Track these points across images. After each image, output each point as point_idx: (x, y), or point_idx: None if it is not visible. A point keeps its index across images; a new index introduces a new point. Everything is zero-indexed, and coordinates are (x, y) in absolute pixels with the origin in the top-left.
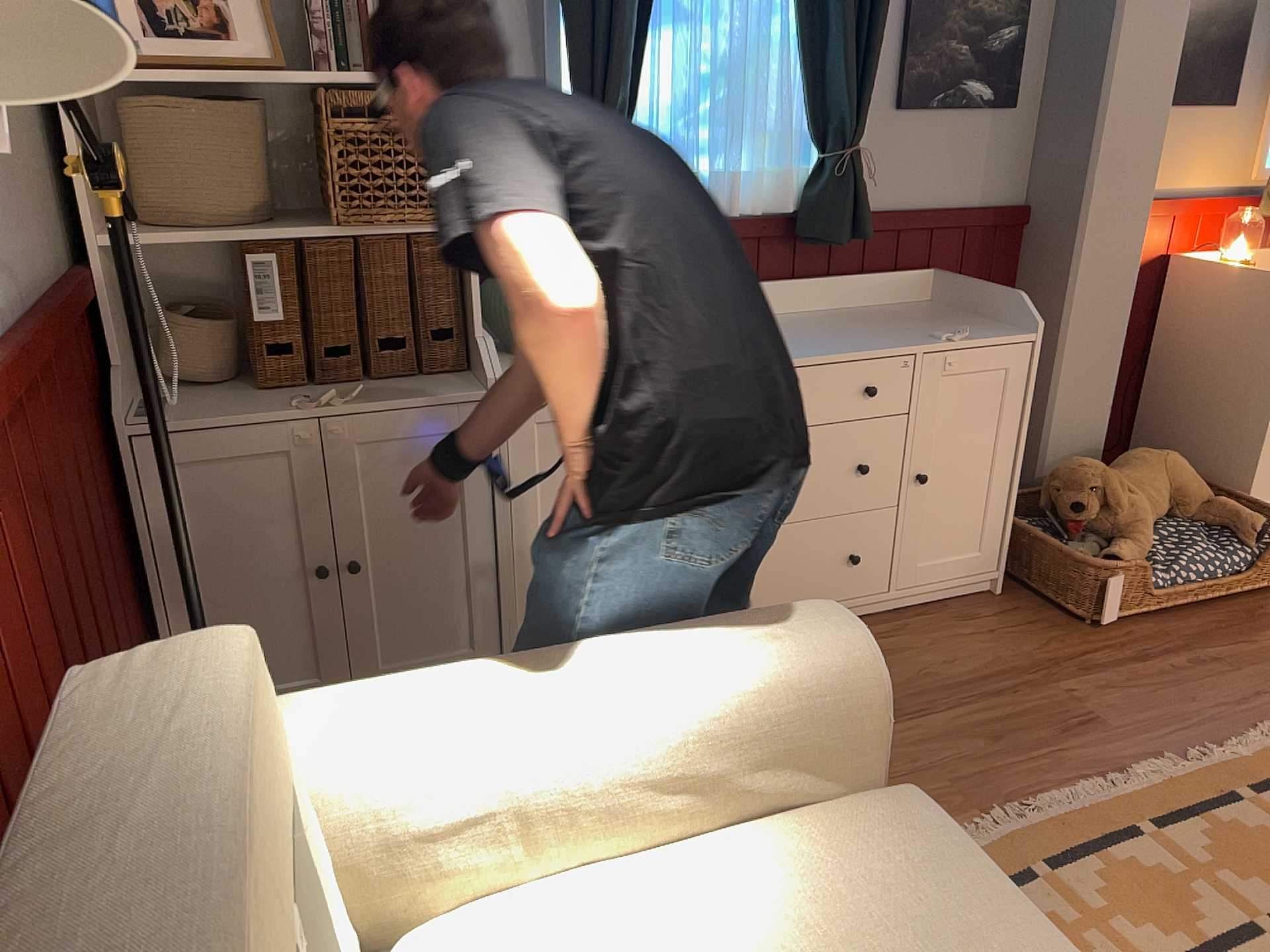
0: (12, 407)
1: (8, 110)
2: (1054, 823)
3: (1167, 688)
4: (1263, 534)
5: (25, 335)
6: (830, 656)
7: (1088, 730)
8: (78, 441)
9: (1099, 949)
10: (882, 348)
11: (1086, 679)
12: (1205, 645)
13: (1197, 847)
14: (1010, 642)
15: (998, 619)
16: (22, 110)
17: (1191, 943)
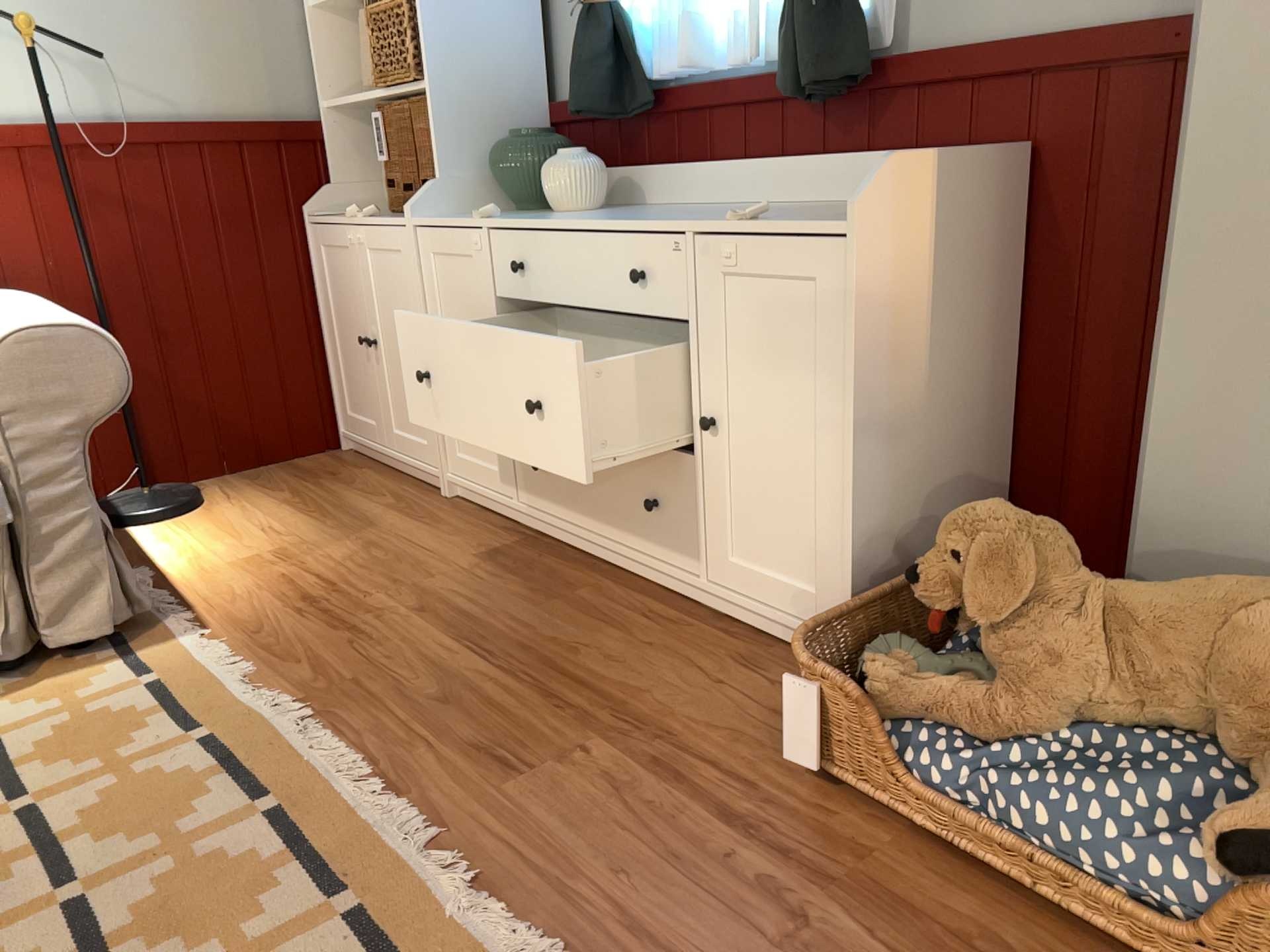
0: (112, 159)
1: (238, 25)
2: (277, 739)
3: (648, 846)
4: (1252, 858)
5: (136, 128)
6: (2, 333)
7: (488, 767)
8: (235, 207)
9: (80, 770)
10: (663, 222)
11: (629, 764)
12: (854, 905)
13: (227, 846)
14: (699, 698)
15: (762, 685)
16: (272, 26)
17: (67, 831)
